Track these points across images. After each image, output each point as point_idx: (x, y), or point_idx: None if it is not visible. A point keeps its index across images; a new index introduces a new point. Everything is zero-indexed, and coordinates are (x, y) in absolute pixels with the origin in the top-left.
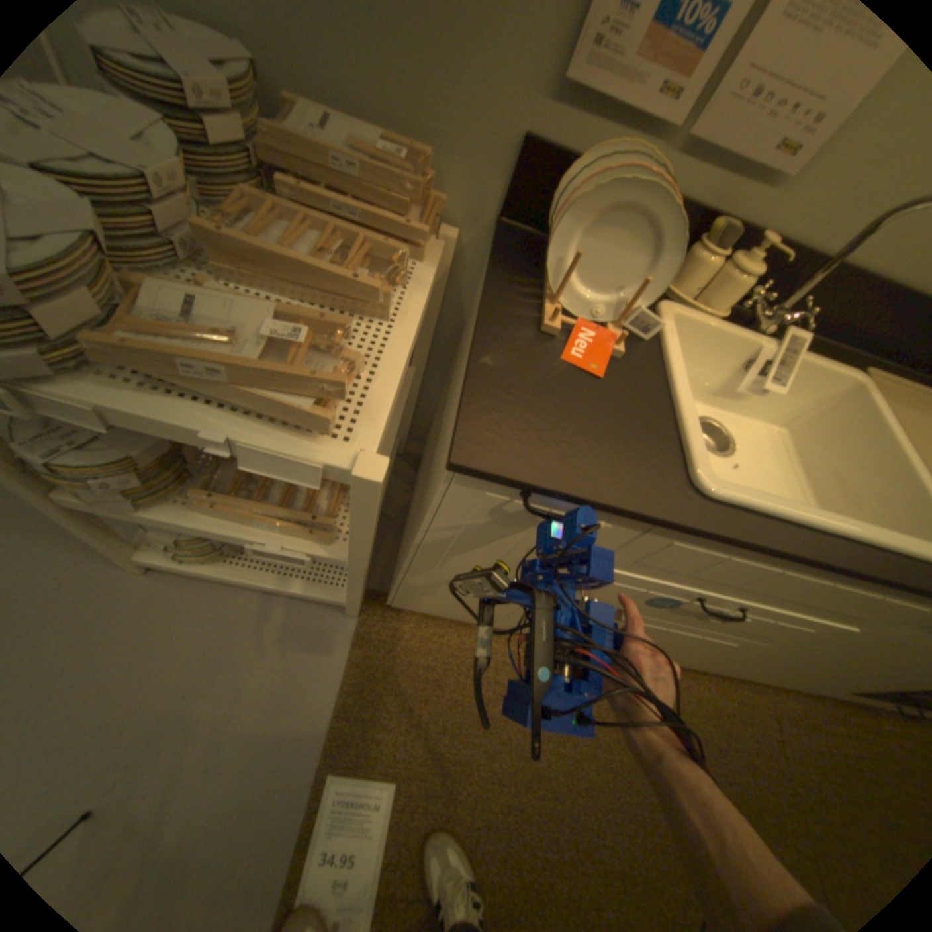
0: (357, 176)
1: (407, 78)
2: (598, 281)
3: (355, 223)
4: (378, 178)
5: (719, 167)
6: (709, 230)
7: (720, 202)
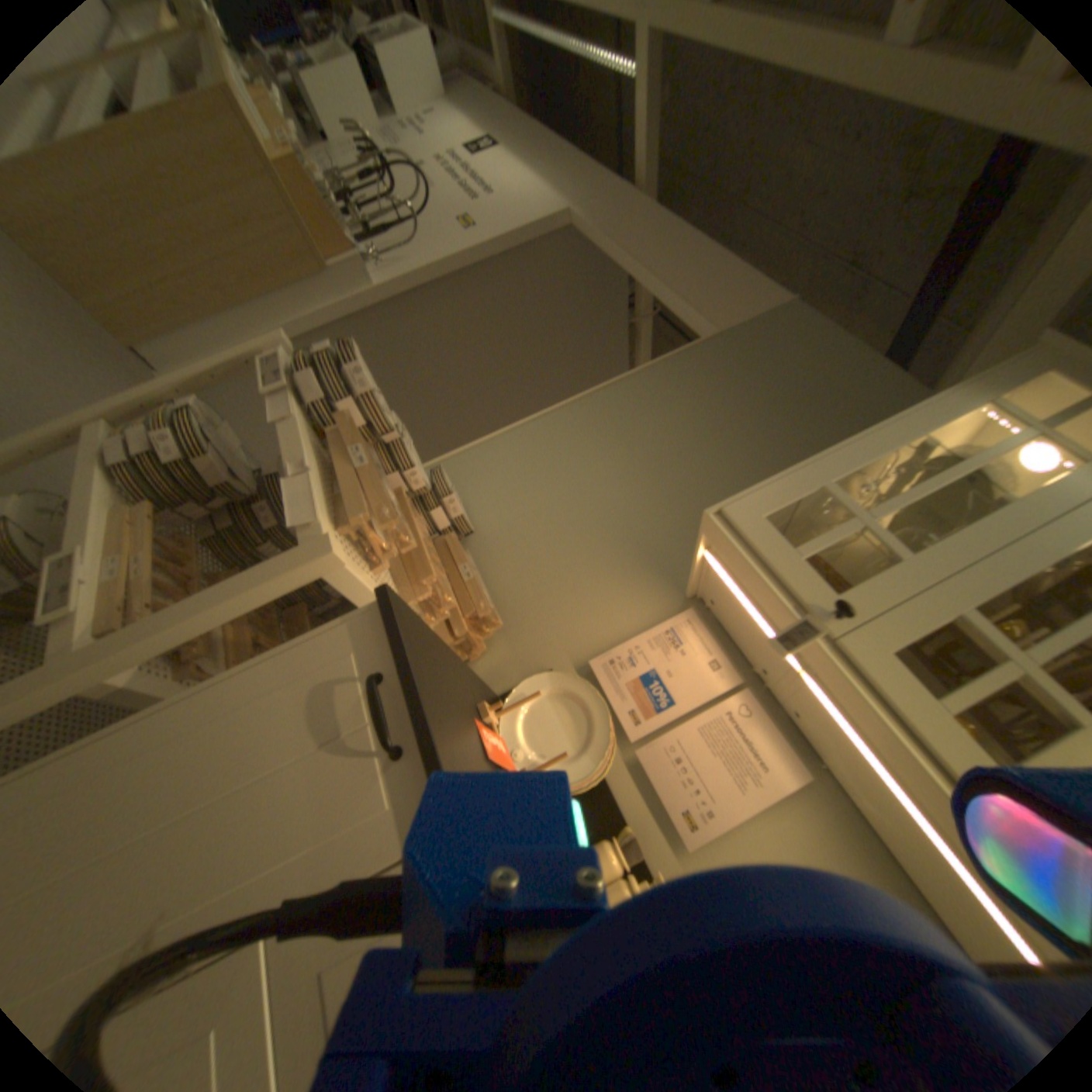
0: (468, 586)
1: (521, 605)
2: (534, 746)
3: (446, 587)
4: (475, 596)
5: (645, 804)
6: (621, 848)
7: (636, 833)
